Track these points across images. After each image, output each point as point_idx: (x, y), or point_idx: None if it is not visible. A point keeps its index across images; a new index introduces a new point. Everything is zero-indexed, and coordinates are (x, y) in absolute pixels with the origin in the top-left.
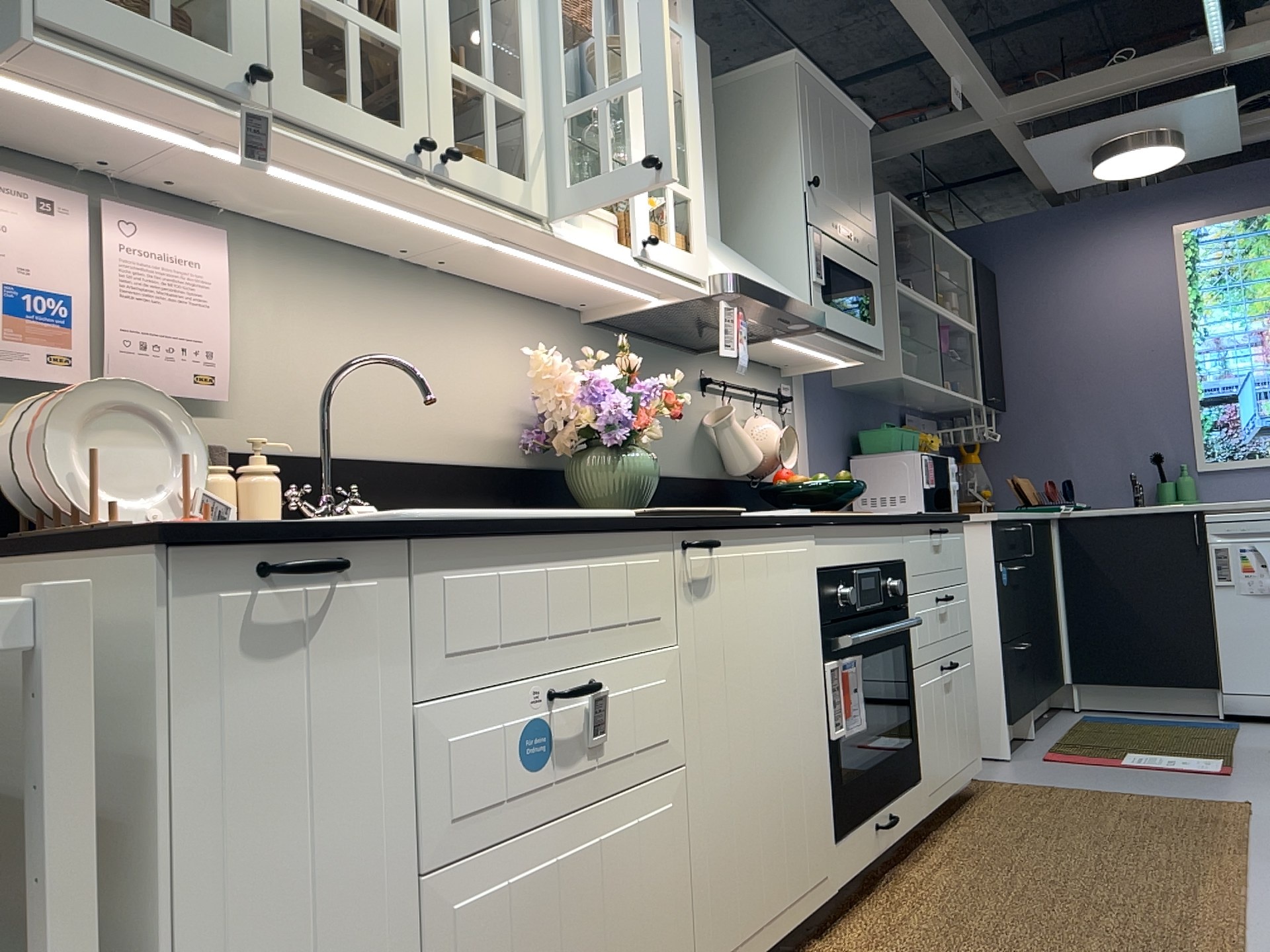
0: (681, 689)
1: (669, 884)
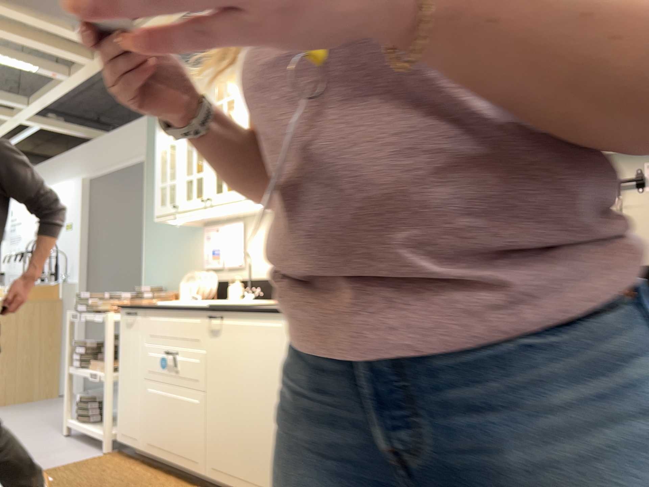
0: (205, 366)
1: (195, 426)
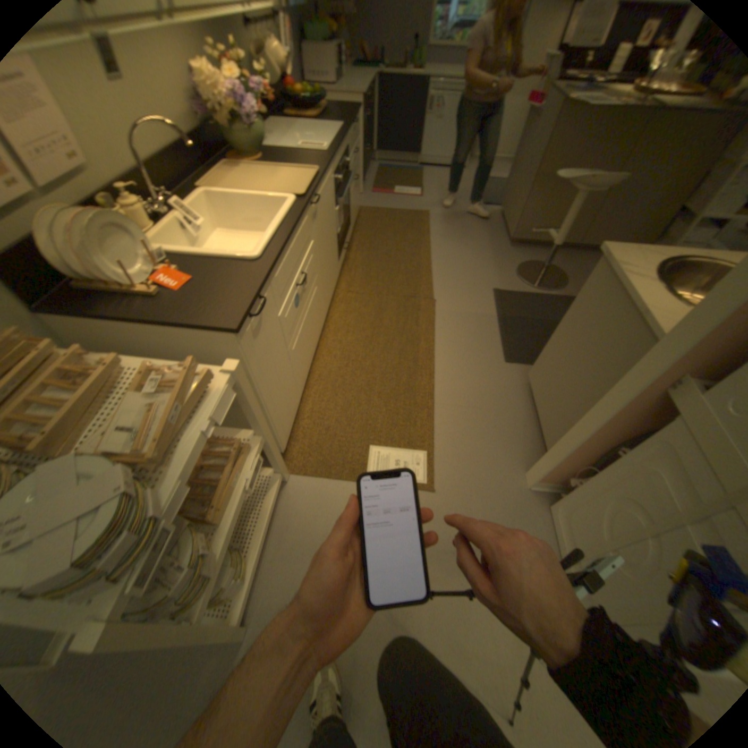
0: (316, 253)
1: (319, 306)
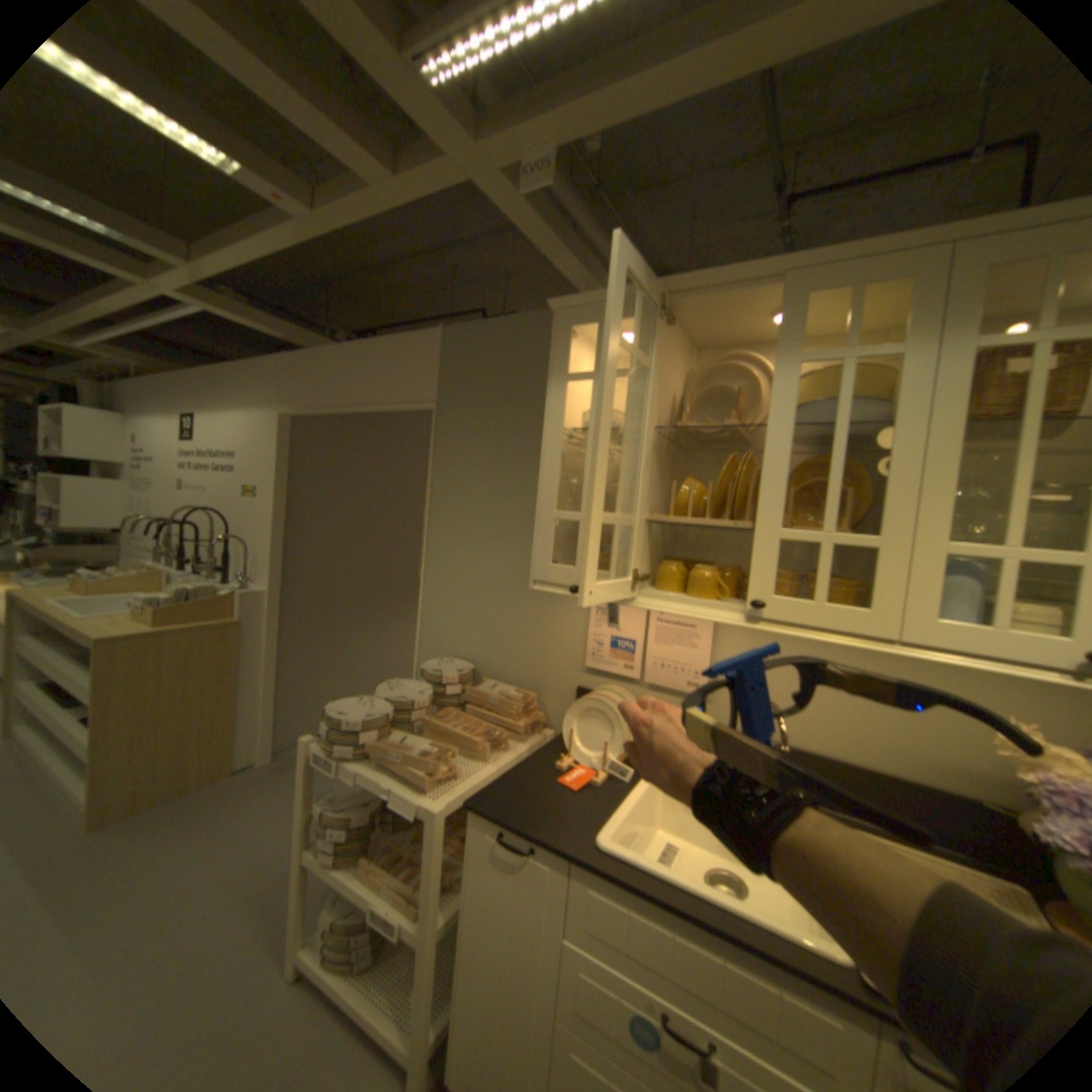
0: None
1: None
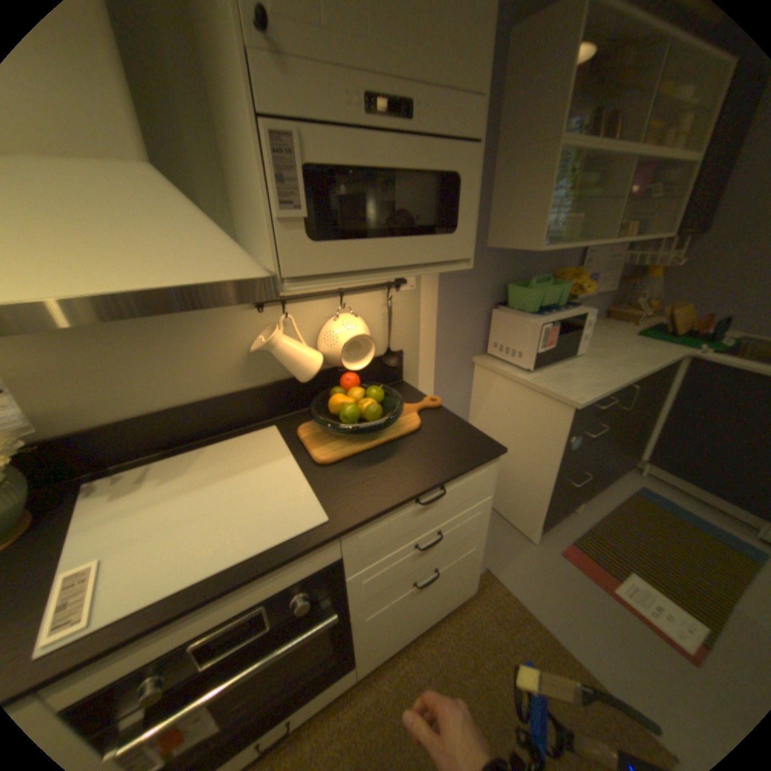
0: None
1: None
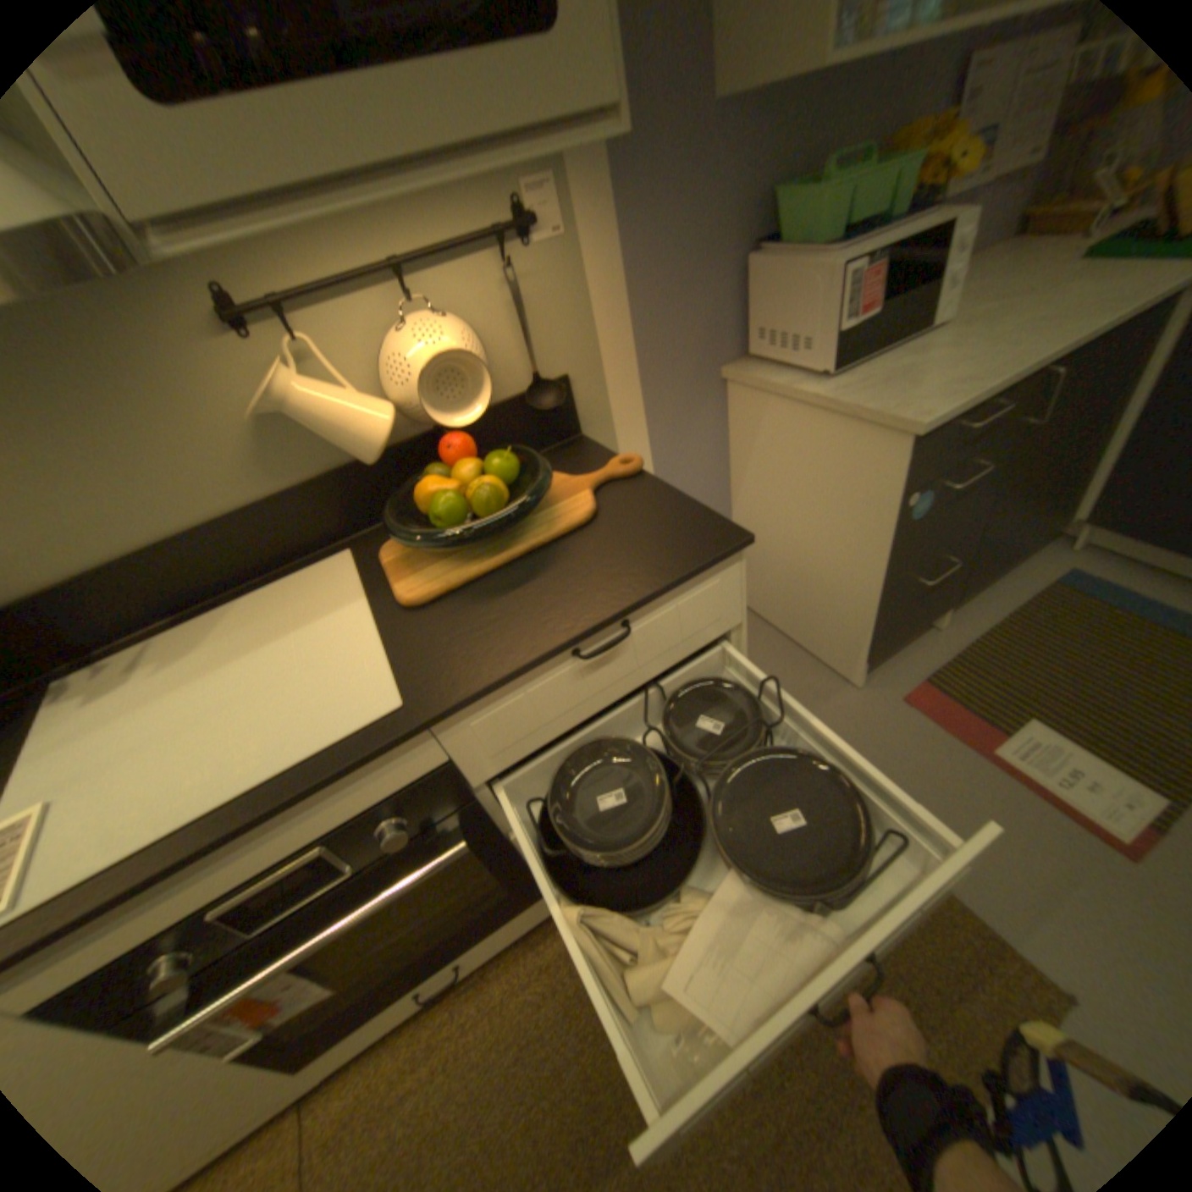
0: None
1: None
